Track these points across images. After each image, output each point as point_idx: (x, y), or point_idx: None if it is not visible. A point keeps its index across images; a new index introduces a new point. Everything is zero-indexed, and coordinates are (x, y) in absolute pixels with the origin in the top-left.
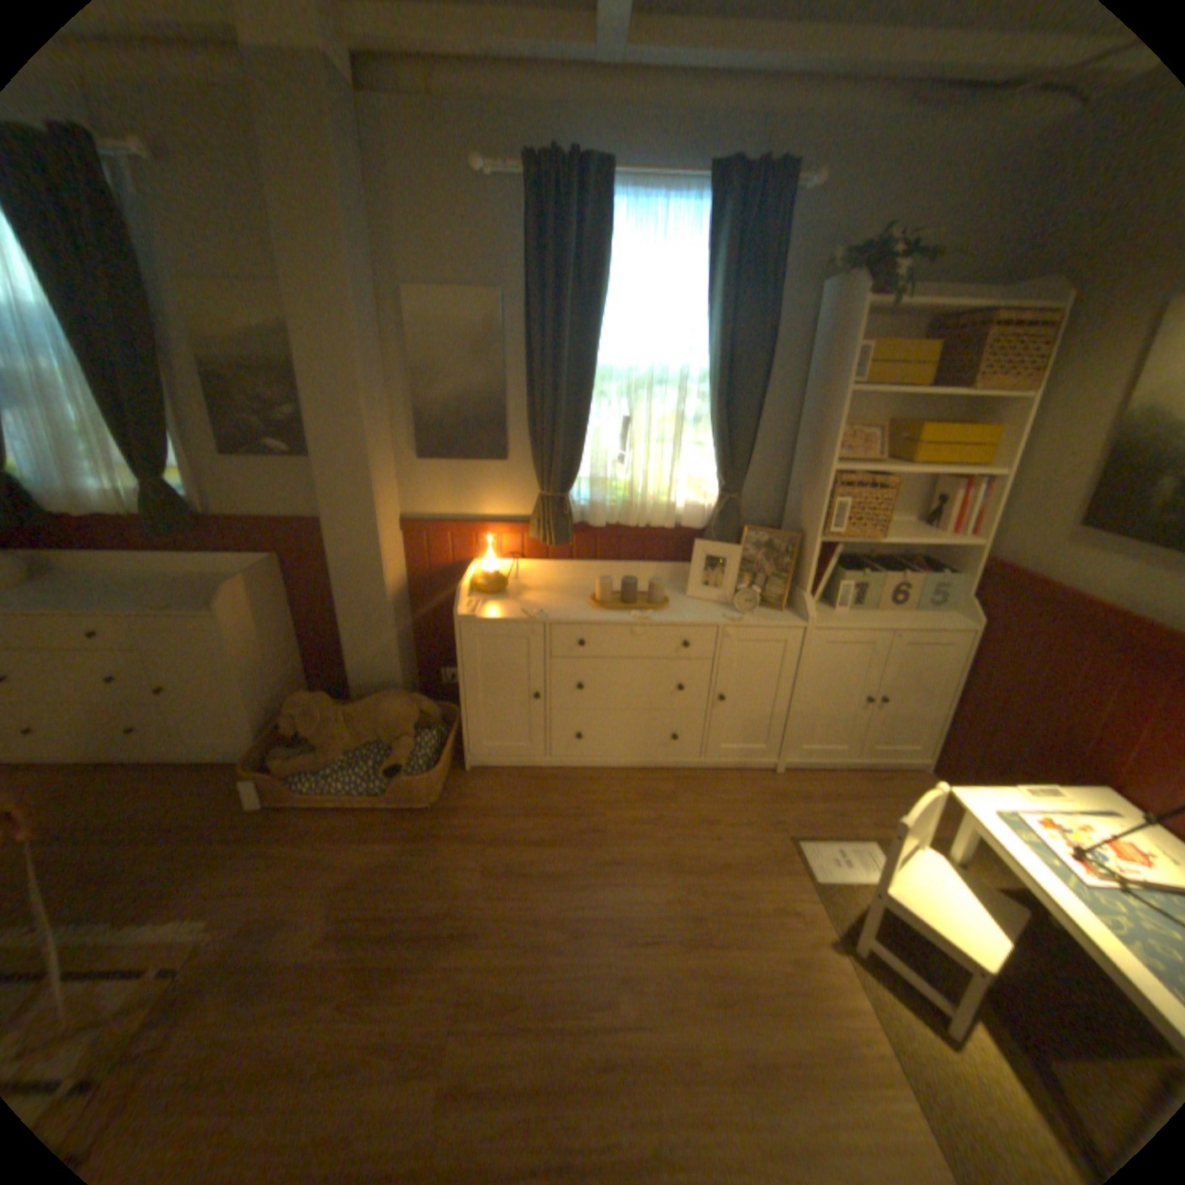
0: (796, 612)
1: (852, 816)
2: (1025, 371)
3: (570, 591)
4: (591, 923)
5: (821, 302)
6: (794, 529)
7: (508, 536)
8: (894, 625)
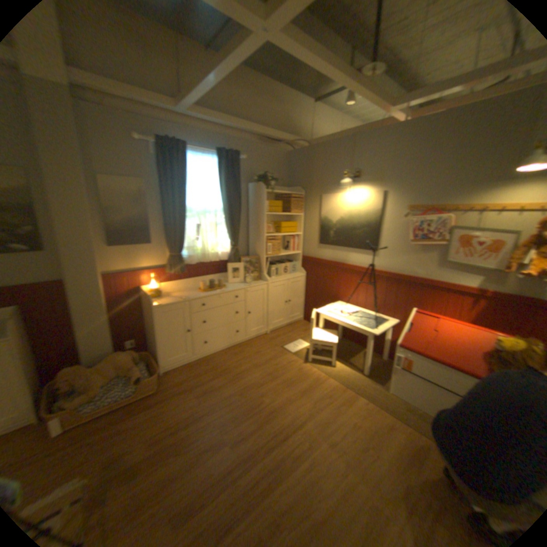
0: (263, 280)
1: (291, 336)
2: (299, 209)
3: (187, 290)
4: (243, 390)
5: (248, 189)
6: (255, 256)
7: (157, 274)
8: (287, 278)
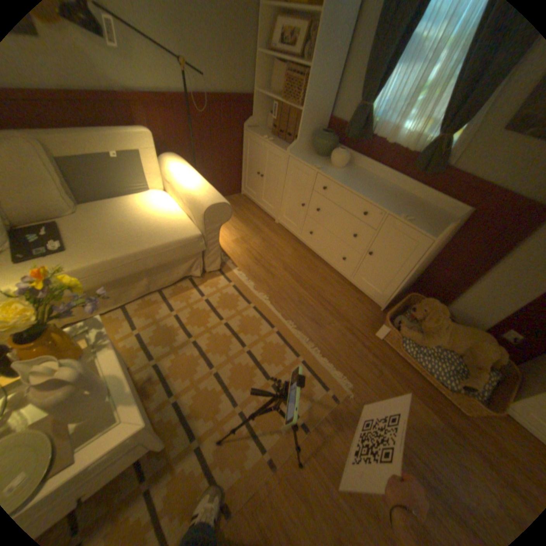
0: None
1: None
2: None
3: None
4: None
5: None
6: None
7: None
8: None
